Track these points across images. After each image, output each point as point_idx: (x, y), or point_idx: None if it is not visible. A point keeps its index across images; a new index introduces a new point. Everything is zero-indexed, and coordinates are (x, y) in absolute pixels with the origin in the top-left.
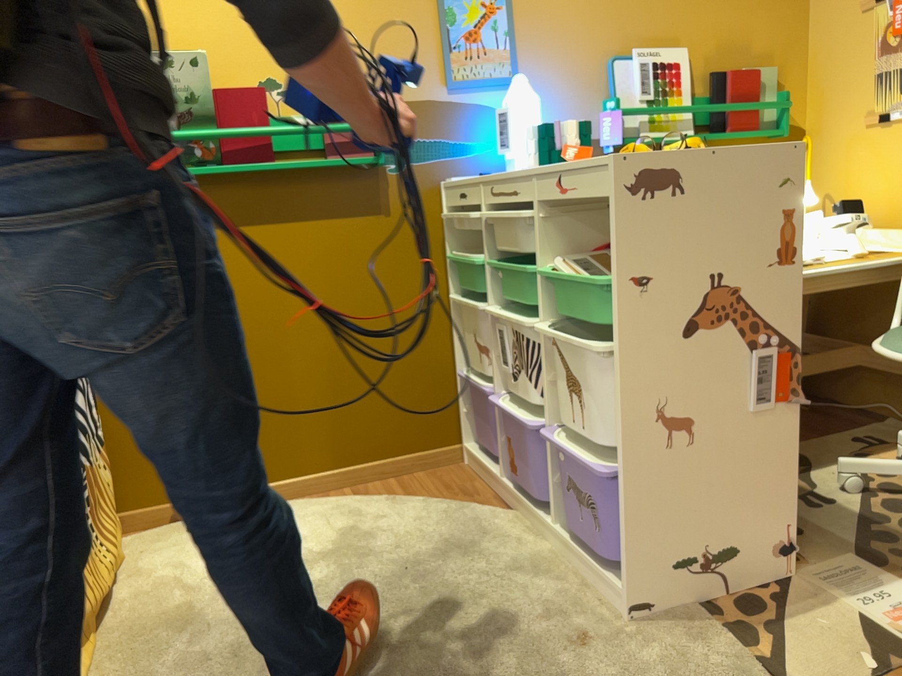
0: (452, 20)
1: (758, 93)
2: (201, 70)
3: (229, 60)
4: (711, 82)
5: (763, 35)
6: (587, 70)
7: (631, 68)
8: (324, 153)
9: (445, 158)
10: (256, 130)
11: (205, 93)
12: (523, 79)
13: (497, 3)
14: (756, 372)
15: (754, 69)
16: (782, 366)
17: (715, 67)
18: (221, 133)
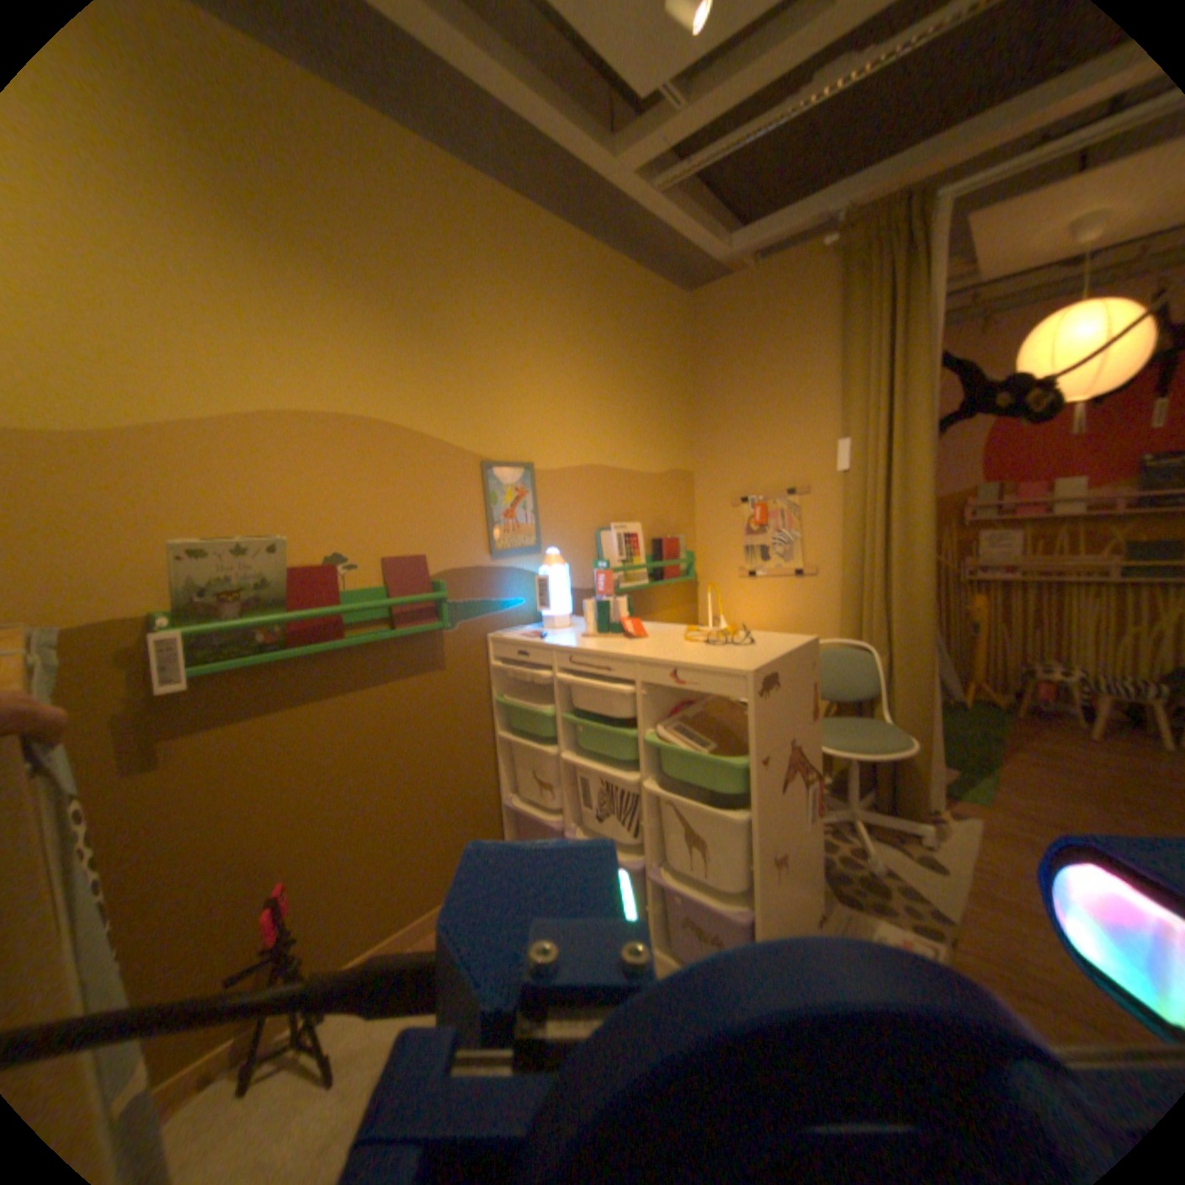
0: (496, 501)
1: (679, 552)
2: (280, 557)
3: (295, 537)
4: (652, 544)
5: (675, 513)
6: (584, 538)
7: (611, 537)
8: (390, 621)
9: (491, 615)
10: (329, 609)
11: (281, 578)
12: (557, 552)
13: (527, 488)
14: (813, 801)
15: (675, 536)
16: (821, 790)
17: (653, 534)
18: (289, 615)
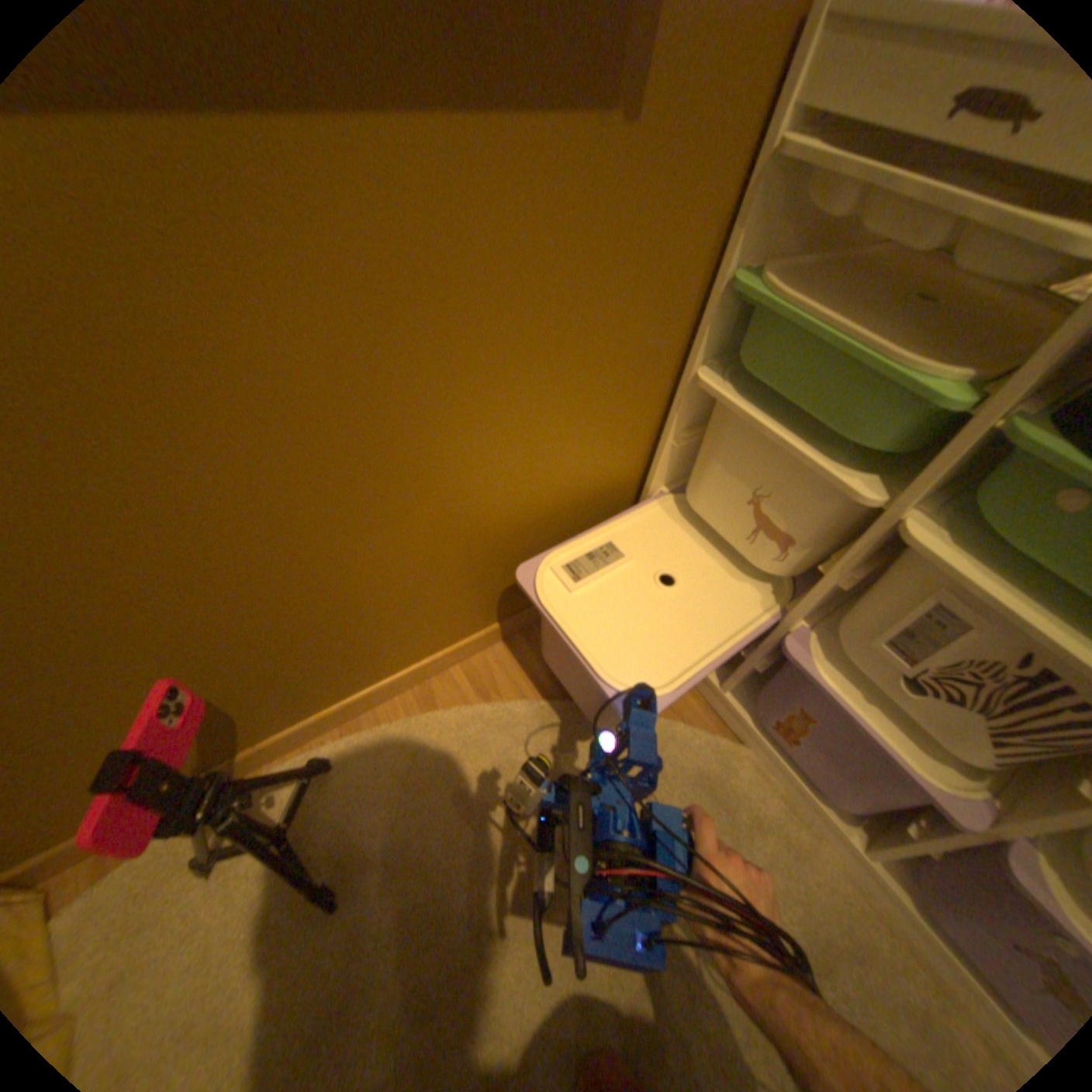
0: None
1: None
2: None
3: None
4: None
5: None
6: None
7: None
8: None
9: None
10: None
11: None
12: None
13: None
14: None
15: None
16: None
17: None
18: None
